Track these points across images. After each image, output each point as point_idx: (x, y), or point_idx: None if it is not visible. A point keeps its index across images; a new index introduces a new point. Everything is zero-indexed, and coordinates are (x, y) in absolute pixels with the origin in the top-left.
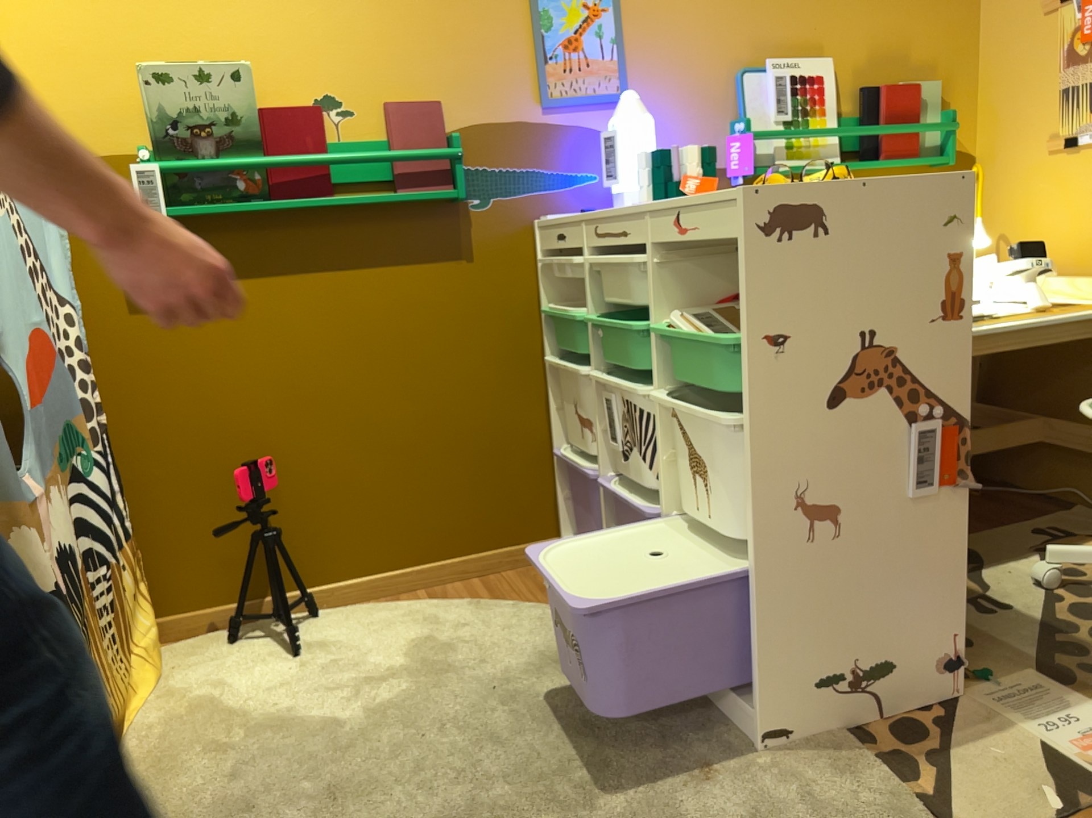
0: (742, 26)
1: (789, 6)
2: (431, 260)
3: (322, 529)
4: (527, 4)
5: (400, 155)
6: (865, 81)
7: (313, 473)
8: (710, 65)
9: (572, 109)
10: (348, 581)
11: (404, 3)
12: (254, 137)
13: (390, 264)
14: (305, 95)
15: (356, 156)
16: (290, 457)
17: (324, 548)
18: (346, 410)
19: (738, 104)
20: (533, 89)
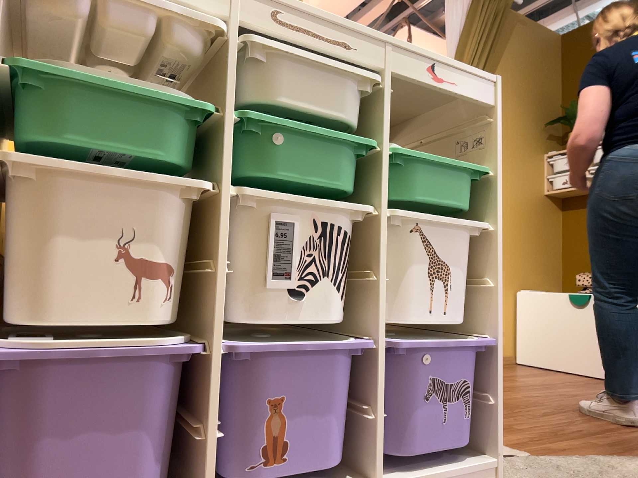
0: None
1: None
2: None
3: None
4: None
5: None
6: None
7: None
8: None
9: None
10: None
11: None
12: None
13: None
14: None
15: None
16: None
17: None
18: None
19: None
20: None
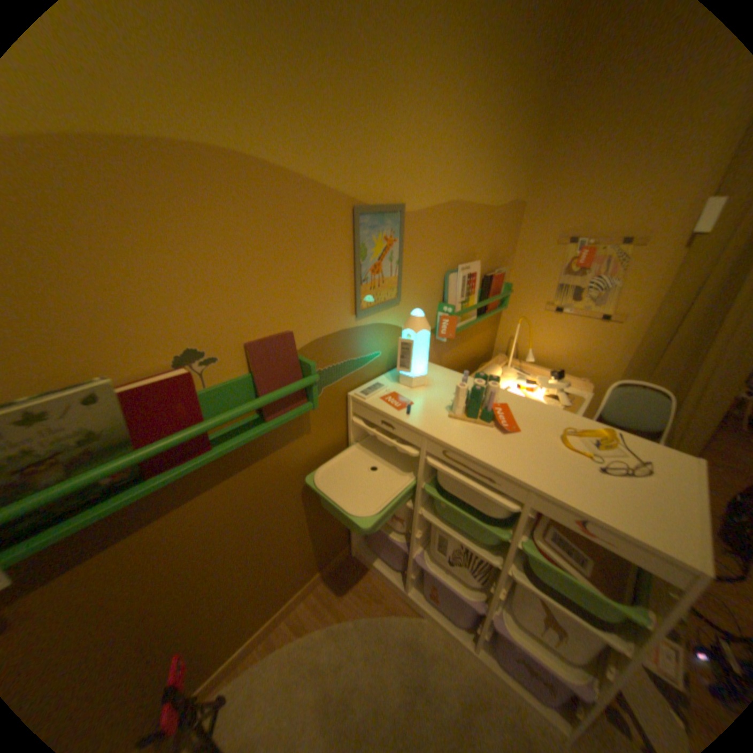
0: (452, 244)
1: (470, 230)
2: (284, 446)
3: (215, 645)
4: (352, 239)
5: (274, 398)
6: (485, 269)
7: (206, 622)
8: (436, 271)
9: (372, 314)
10: (237, 654)
11: (259, 245)
12: (121, 440)
13: (255, 462)
14: (163, 356)
15: (237, 415)
16: (185, 627)
17: (218, 652)
18: (228, 570)
19: (443, 292)
20: (352, 305)
